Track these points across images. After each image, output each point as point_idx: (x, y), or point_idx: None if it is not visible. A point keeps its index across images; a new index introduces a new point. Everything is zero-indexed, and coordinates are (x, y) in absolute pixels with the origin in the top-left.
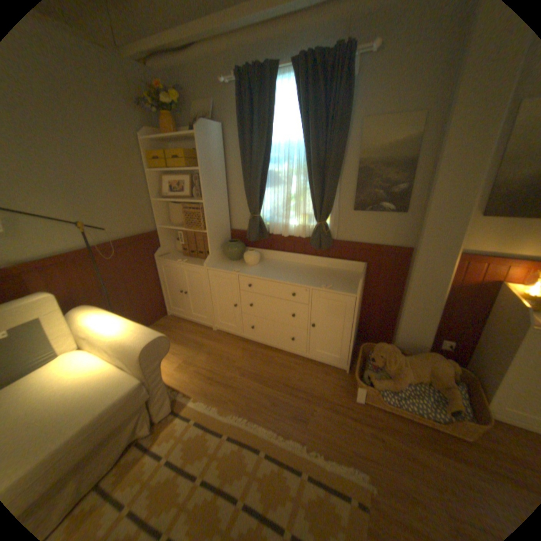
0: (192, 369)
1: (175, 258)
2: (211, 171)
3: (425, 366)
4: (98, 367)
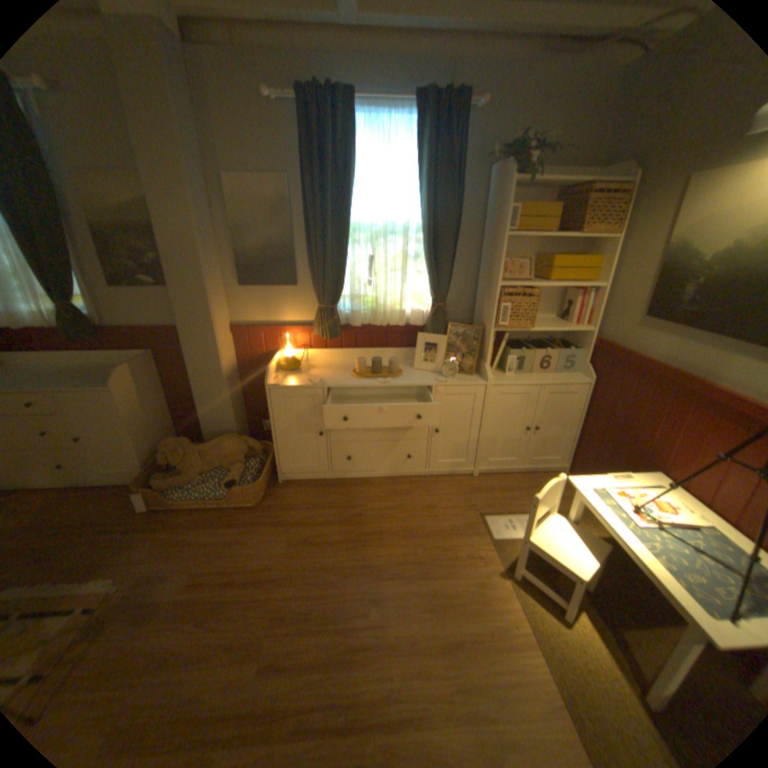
0: None
1: None
2: None
3: (213, 449)
4: None
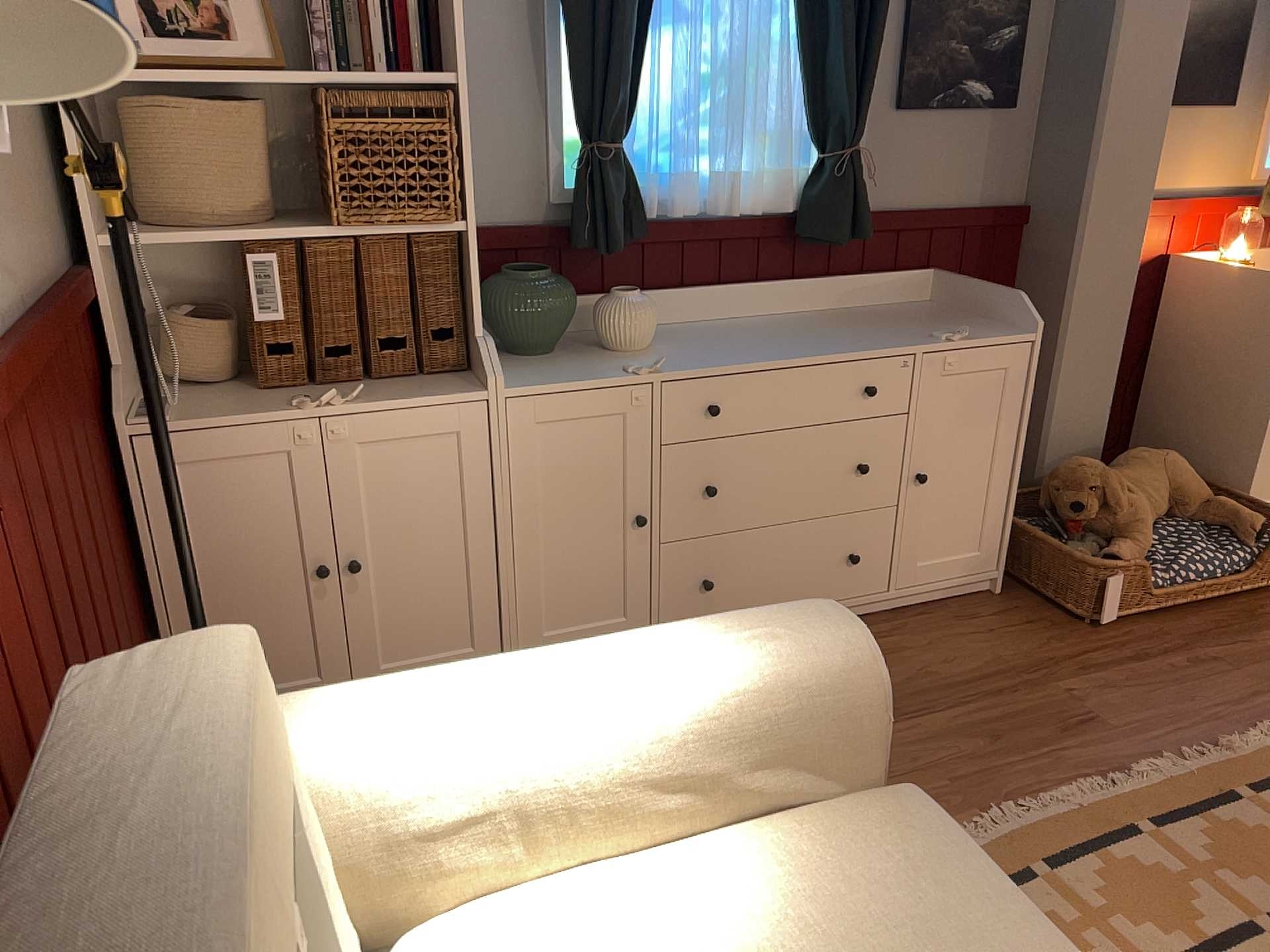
0: None
1: (255, 407)
2: None
3: (1154, 474)
4: (693, 872)
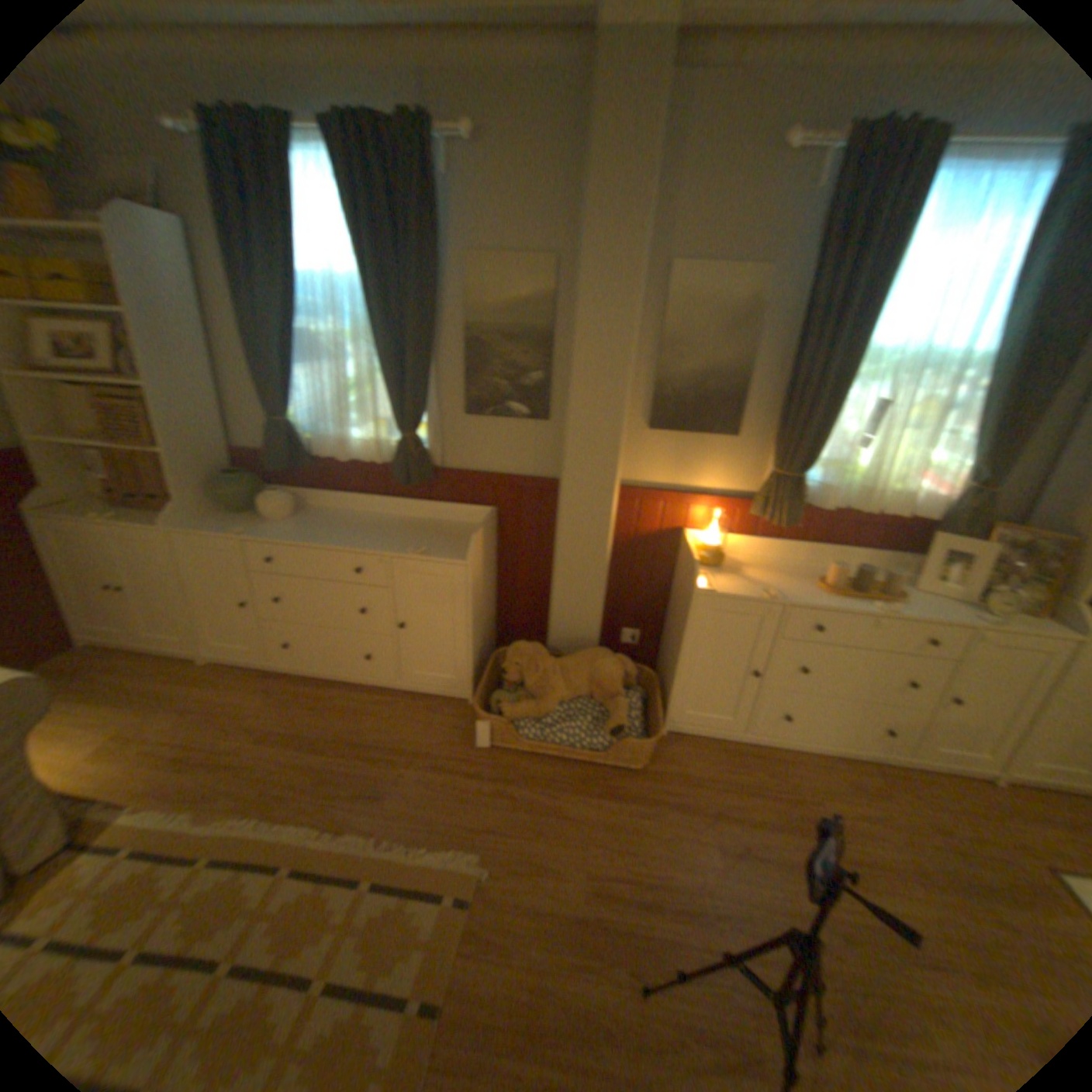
0: (138, 750)
1: (85, 512)
2: (163, 320)
3: (582, 668)
4: None
